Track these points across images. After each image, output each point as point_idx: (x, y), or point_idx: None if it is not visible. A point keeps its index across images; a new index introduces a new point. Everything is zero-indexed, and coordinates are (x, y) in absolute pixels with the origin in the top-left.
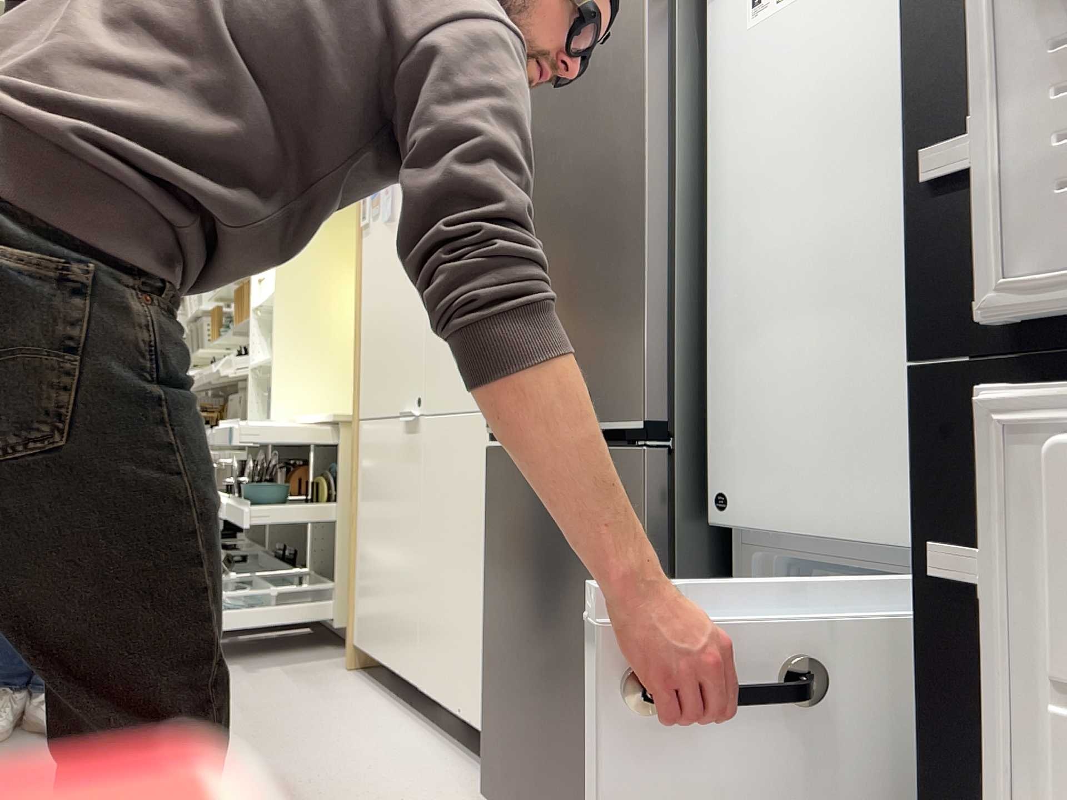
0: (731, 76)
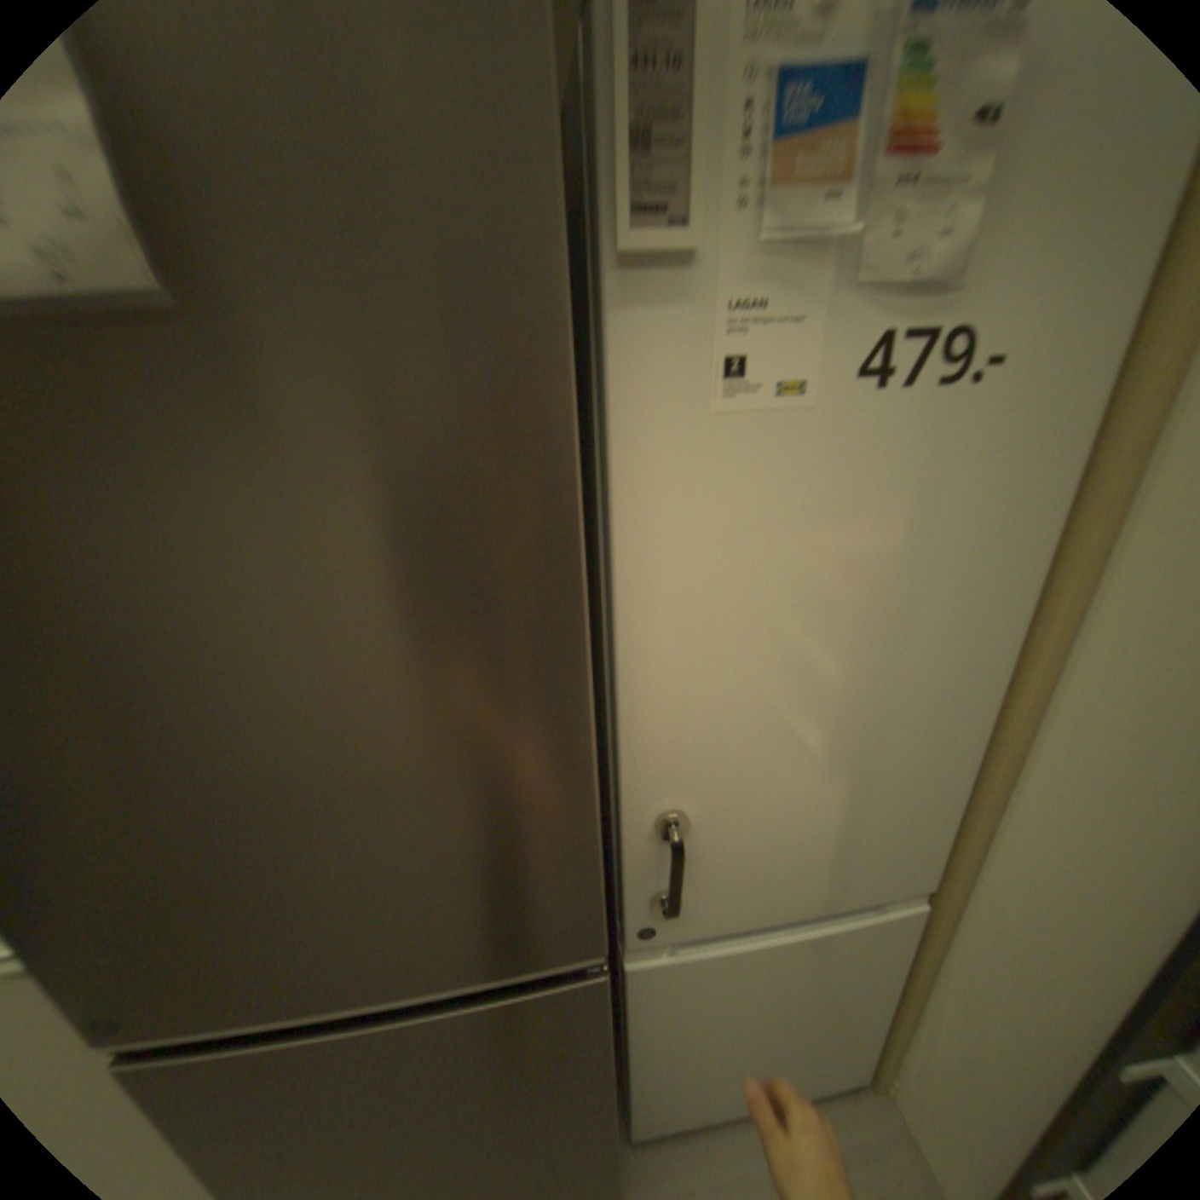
0: (658, 470)
